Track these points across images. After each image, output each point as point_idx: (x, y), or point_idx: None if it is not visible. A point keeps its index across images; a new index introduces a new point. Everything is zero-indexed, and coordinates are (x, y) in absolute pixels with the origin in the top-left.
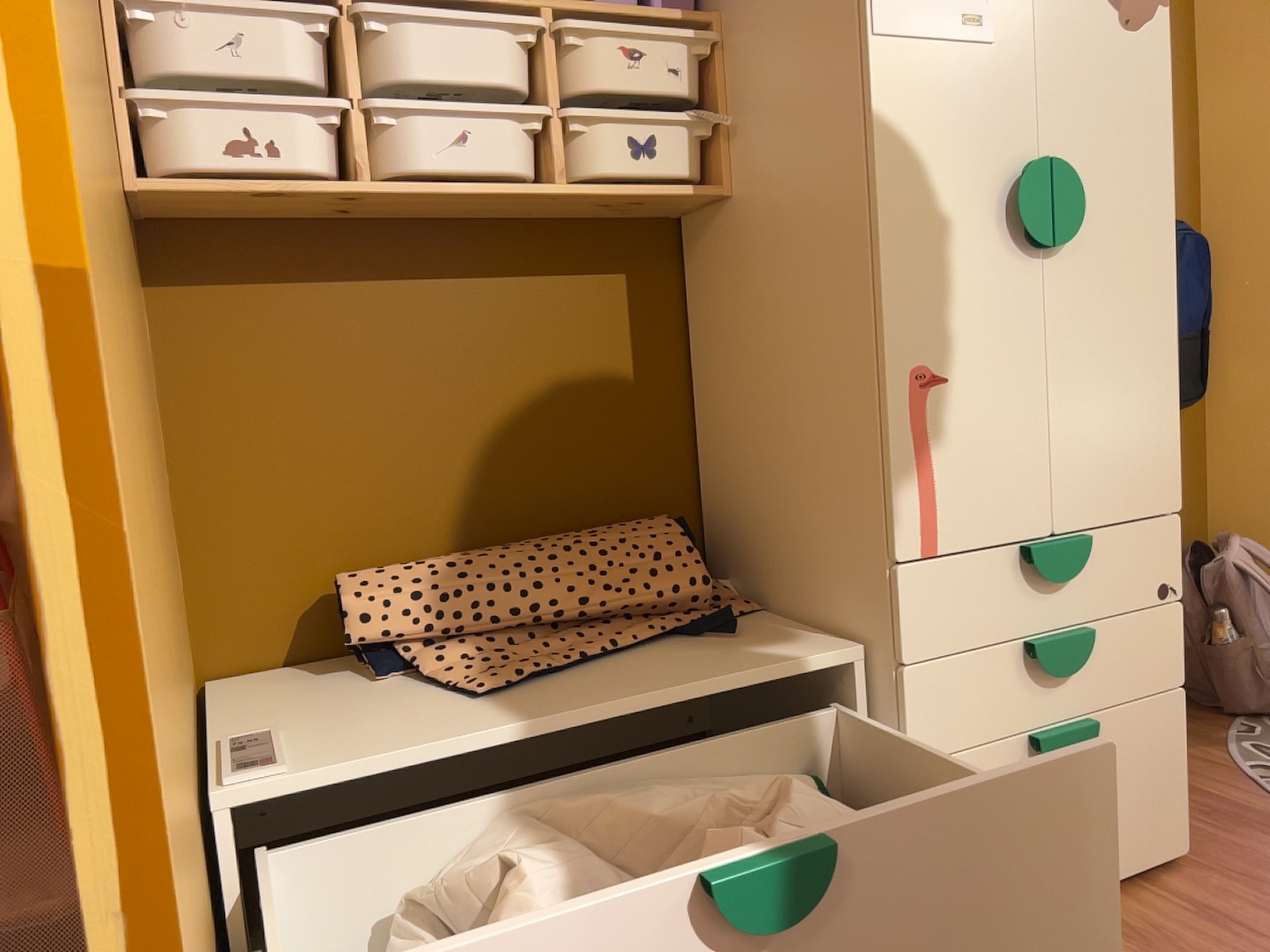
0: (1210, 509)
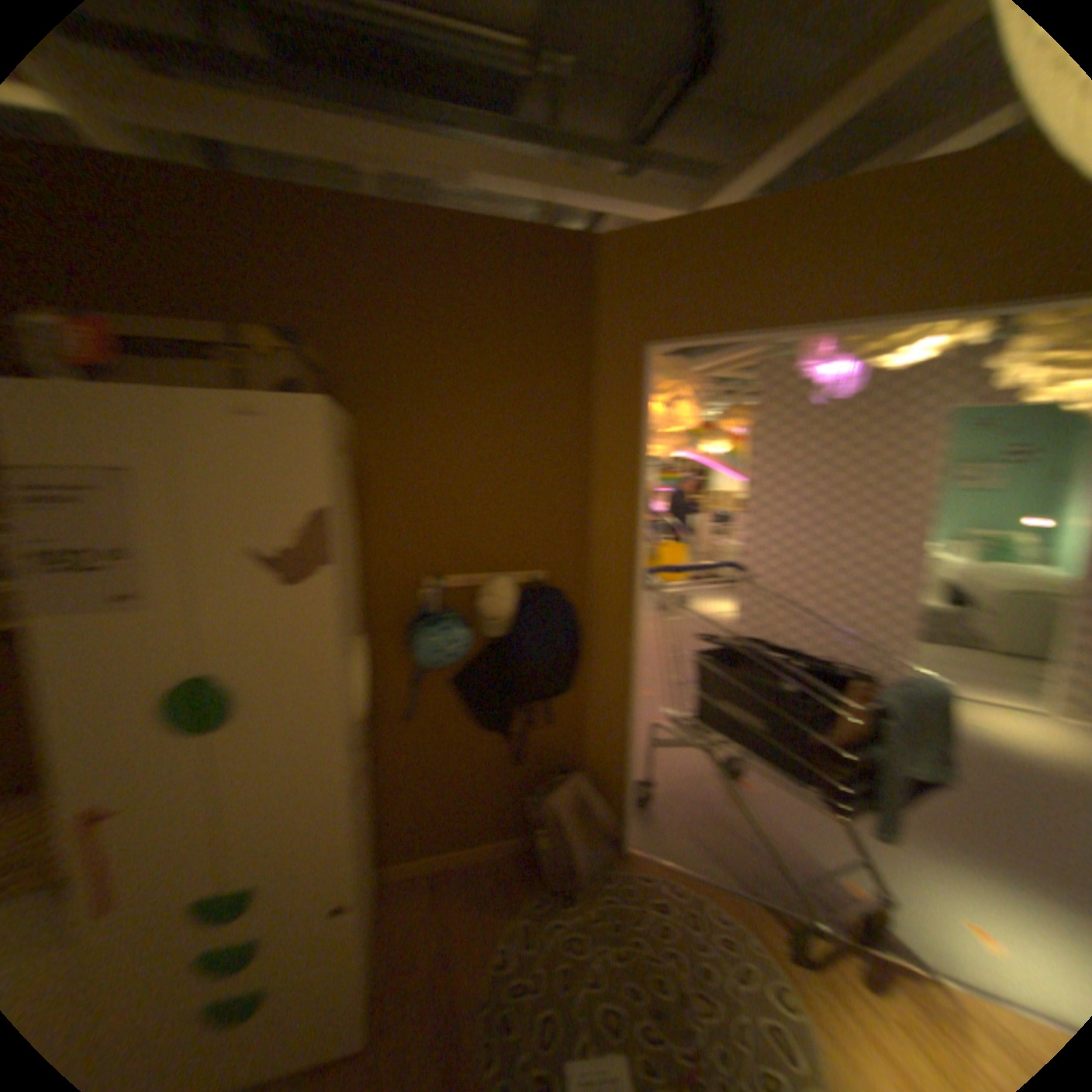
0: (581, 750)
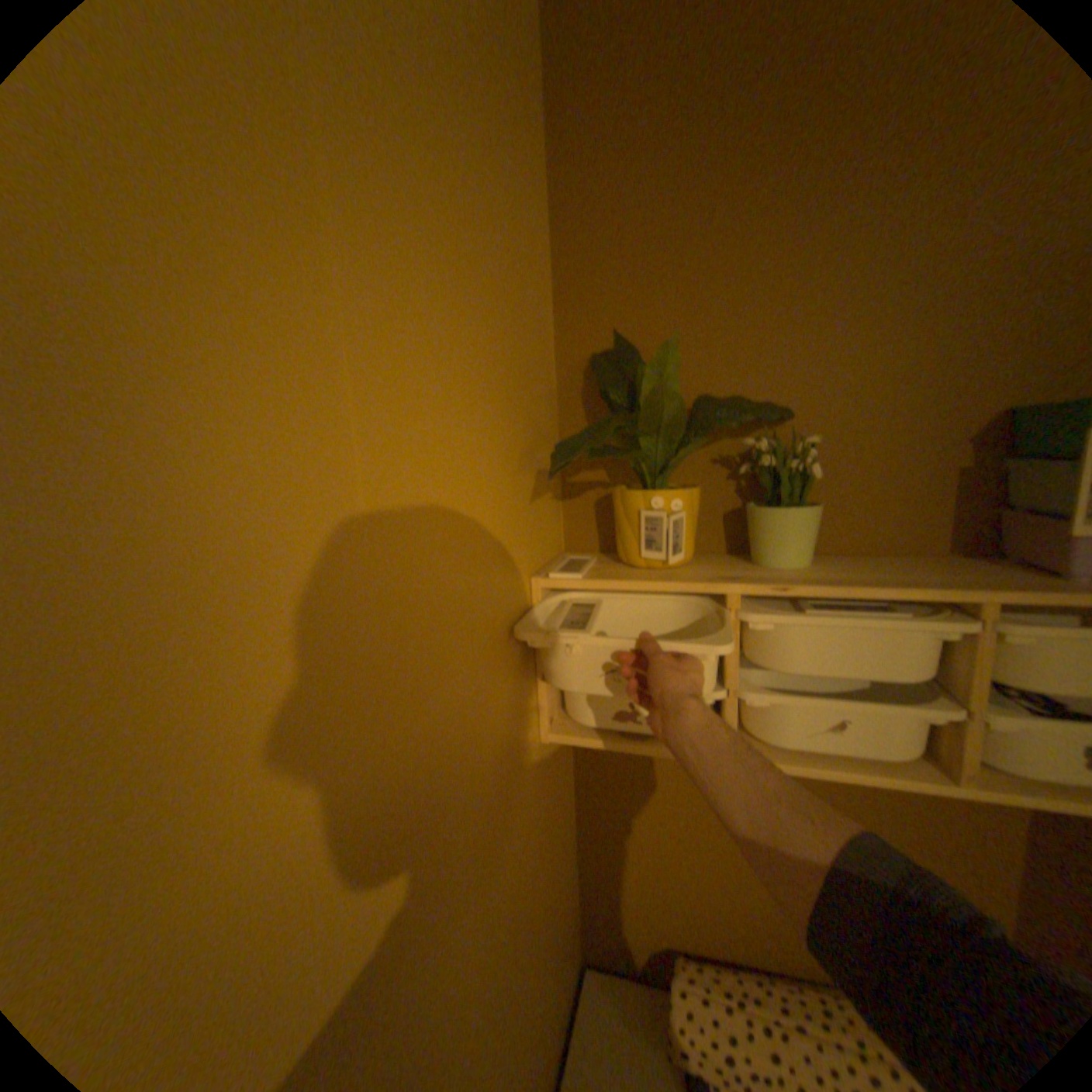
0: None
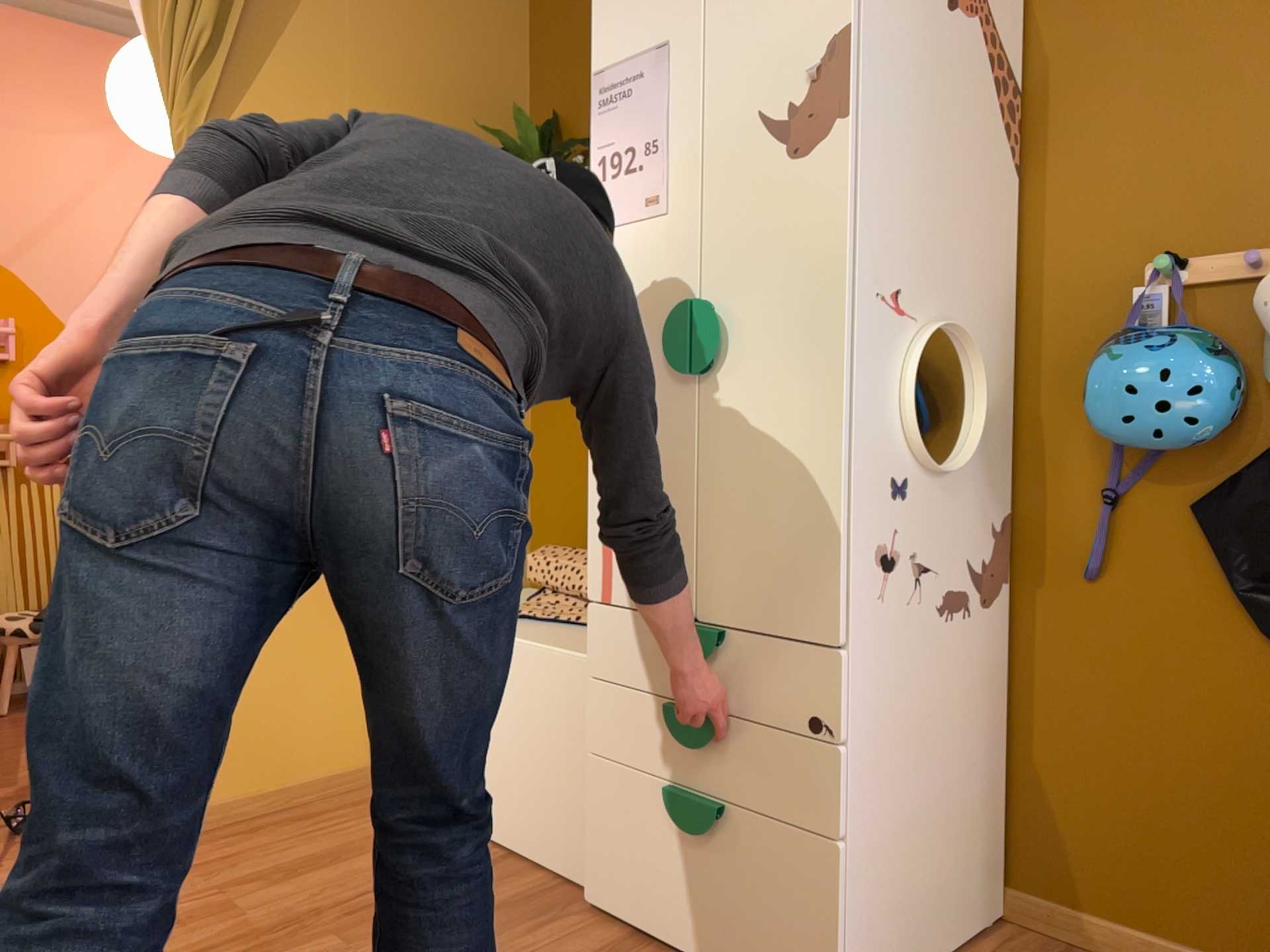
0: None
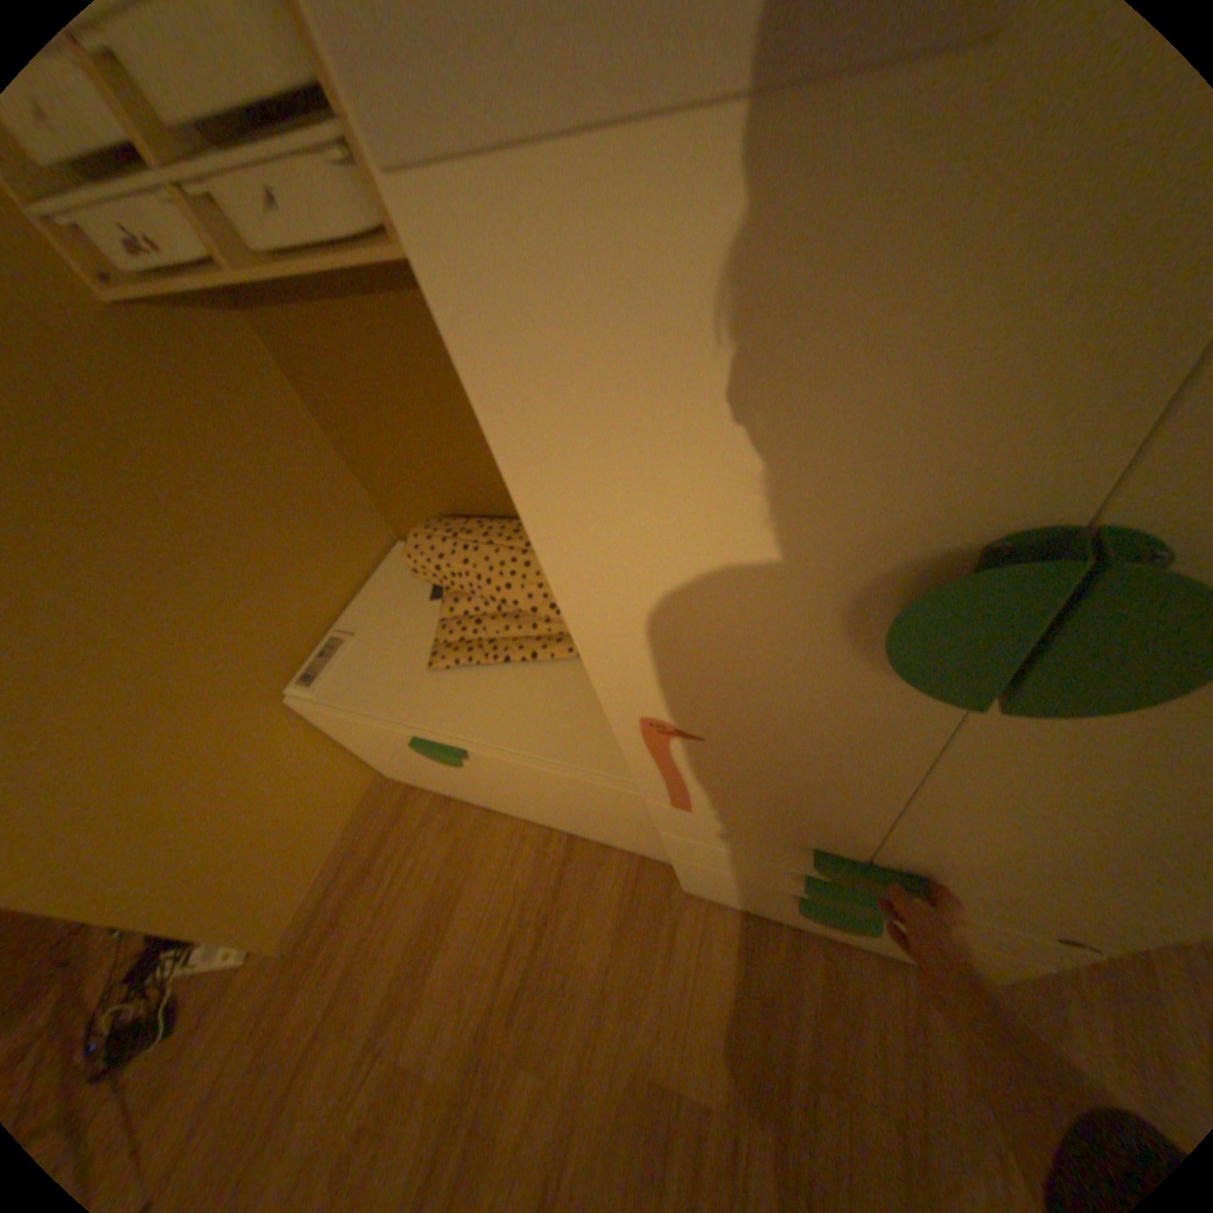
0: None
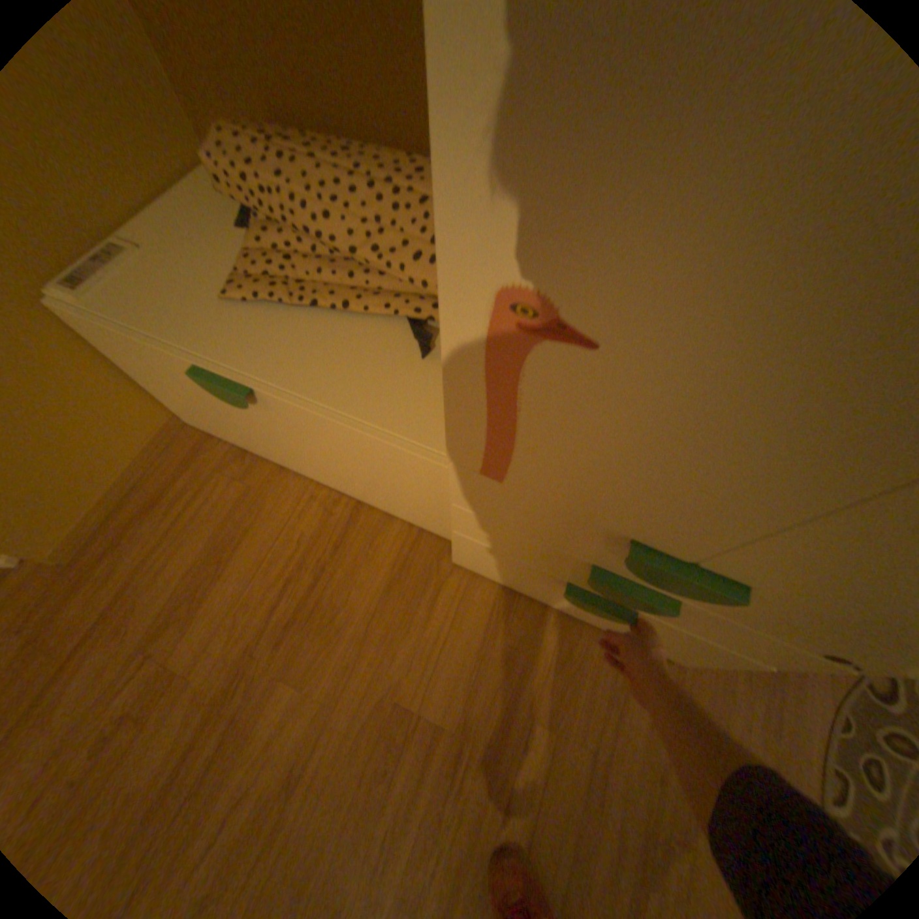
0: None
